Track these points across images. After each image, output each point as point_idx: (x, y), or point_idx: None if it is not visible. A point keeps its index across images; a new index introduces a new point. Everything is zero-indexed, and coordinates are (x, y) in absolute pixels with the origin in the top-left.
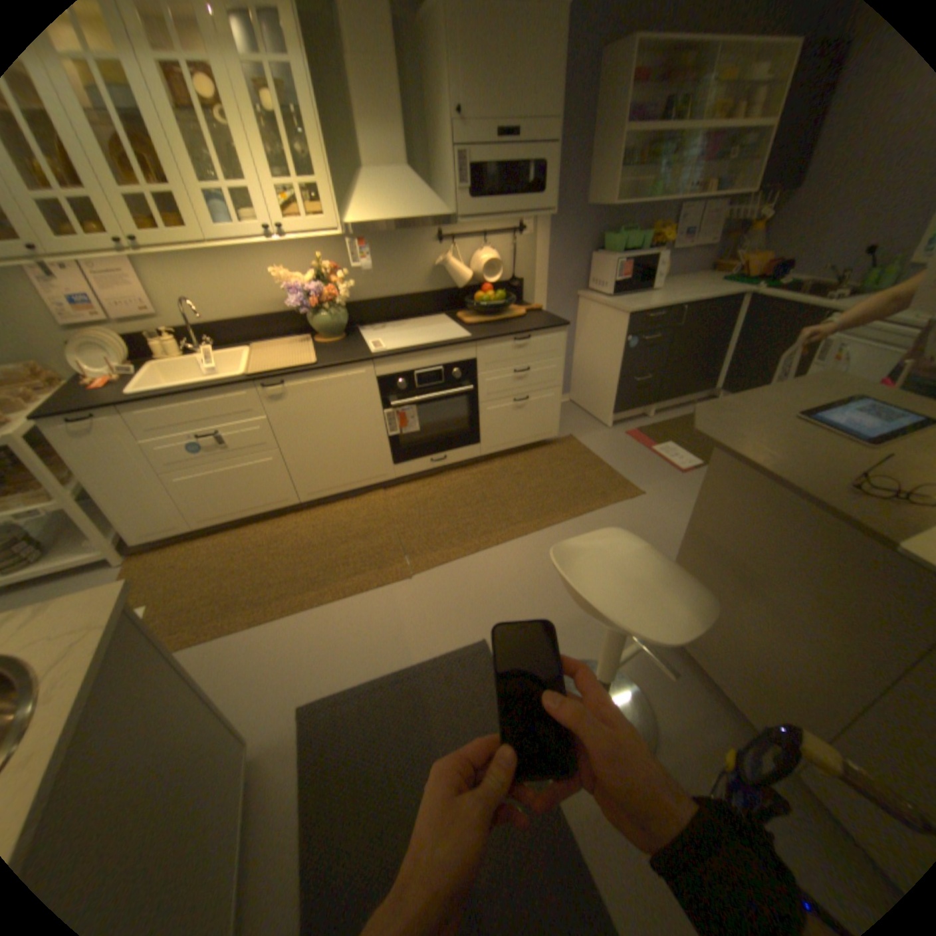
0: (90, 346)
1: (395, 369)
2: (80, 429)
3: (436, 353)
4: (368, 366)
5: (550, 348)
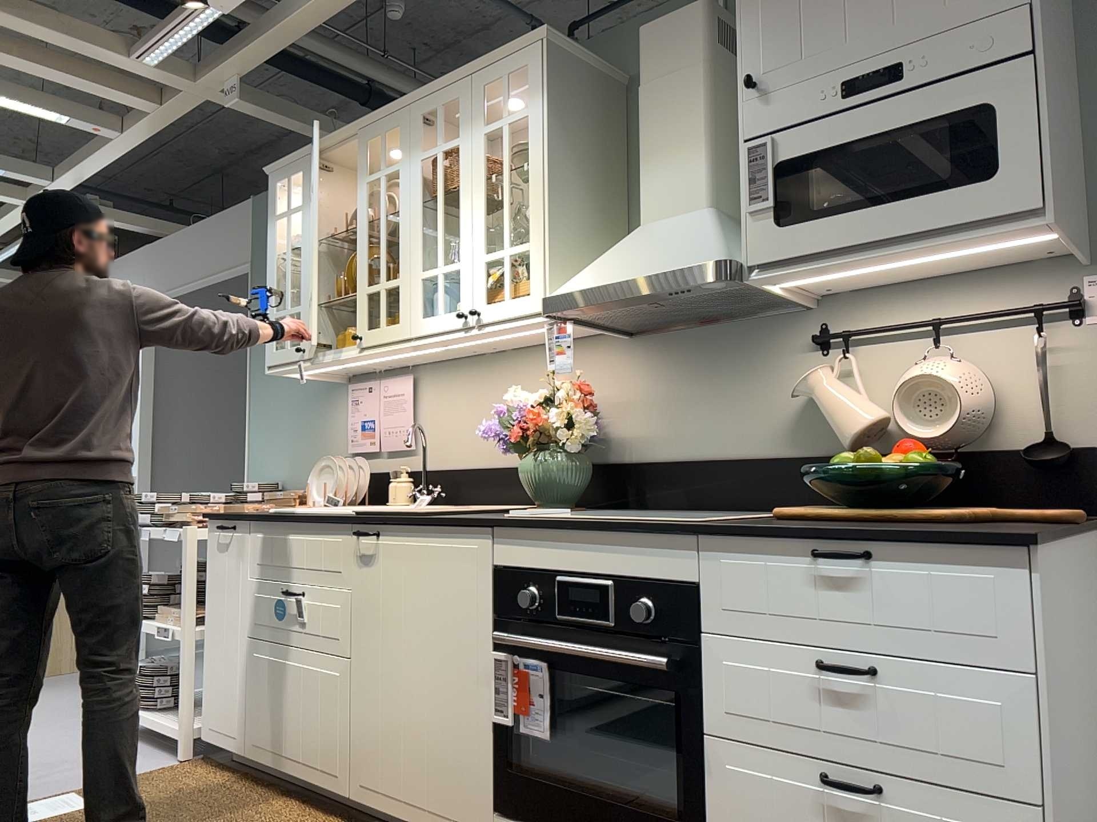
0: (330, 468)
1: (523, 557)
2: (224, 539)
3: (603, 541)
4: (481, 536)
5: (963, 616)
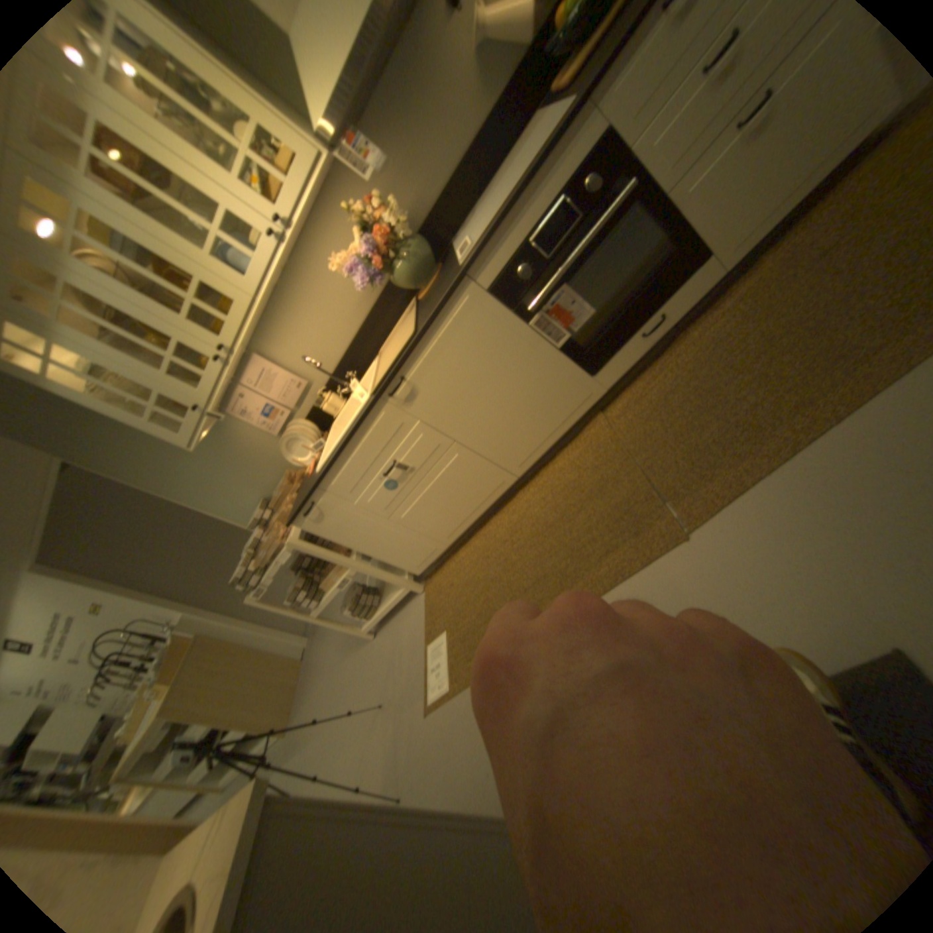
0: (292, 440)
1: (501, 259)
2: (317, 513)
3: (539, 182)
4: (466, 285)
5: None
